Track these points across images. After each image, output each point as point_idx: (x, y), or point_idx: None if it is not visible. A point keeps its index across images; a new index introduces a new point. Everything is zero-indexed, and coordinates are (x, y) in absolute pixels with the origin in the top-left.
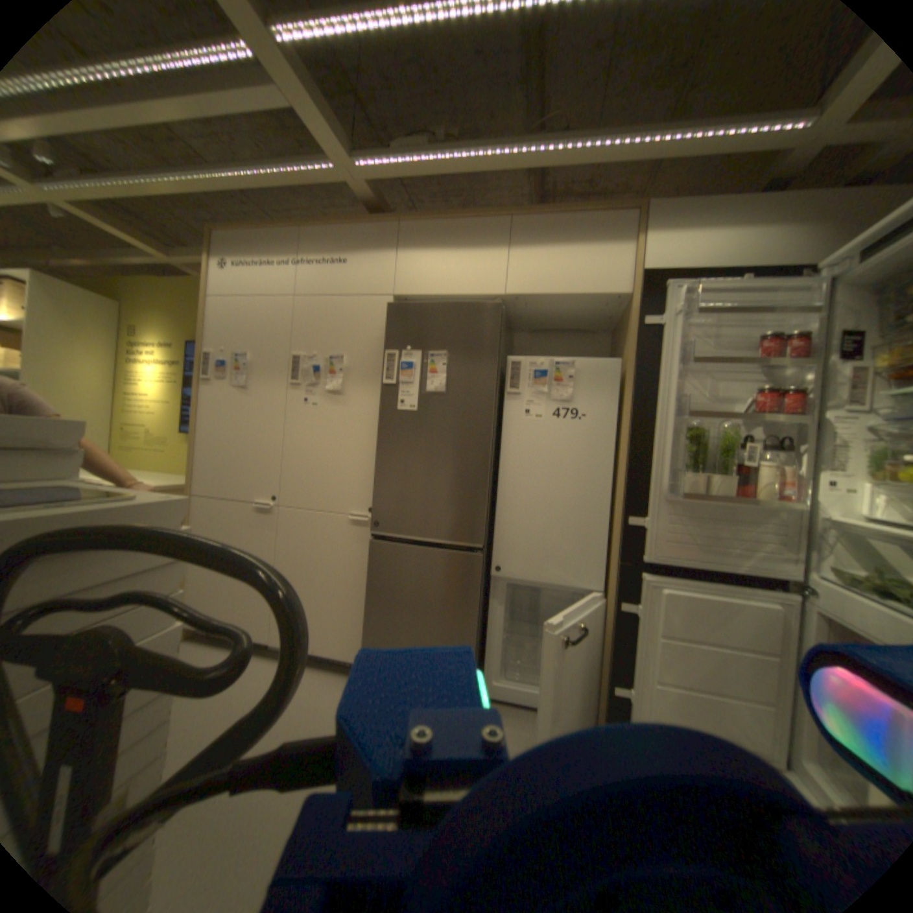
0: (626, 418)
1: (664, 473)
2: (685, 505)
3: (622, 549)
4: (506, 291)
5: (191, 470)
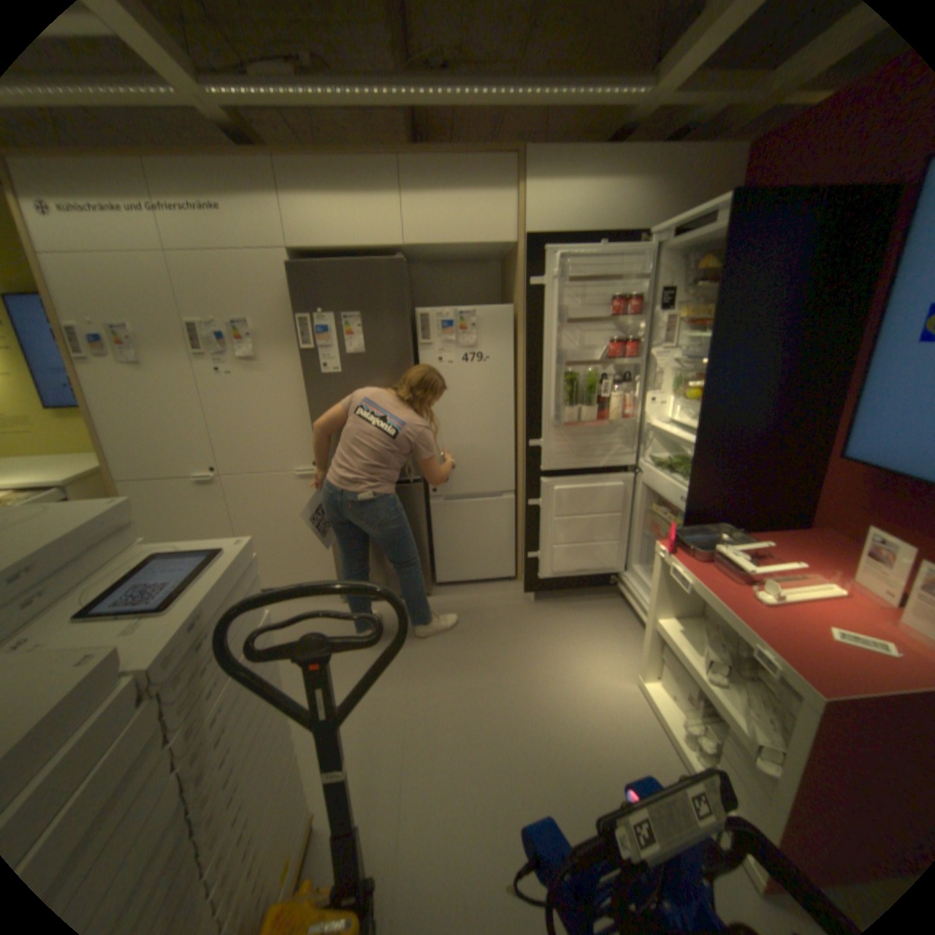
0: (521, 358)
1: (551, 407)
2: (566, 428)
3: (525, 460)
4: (405, 242)
5: (103, 456)
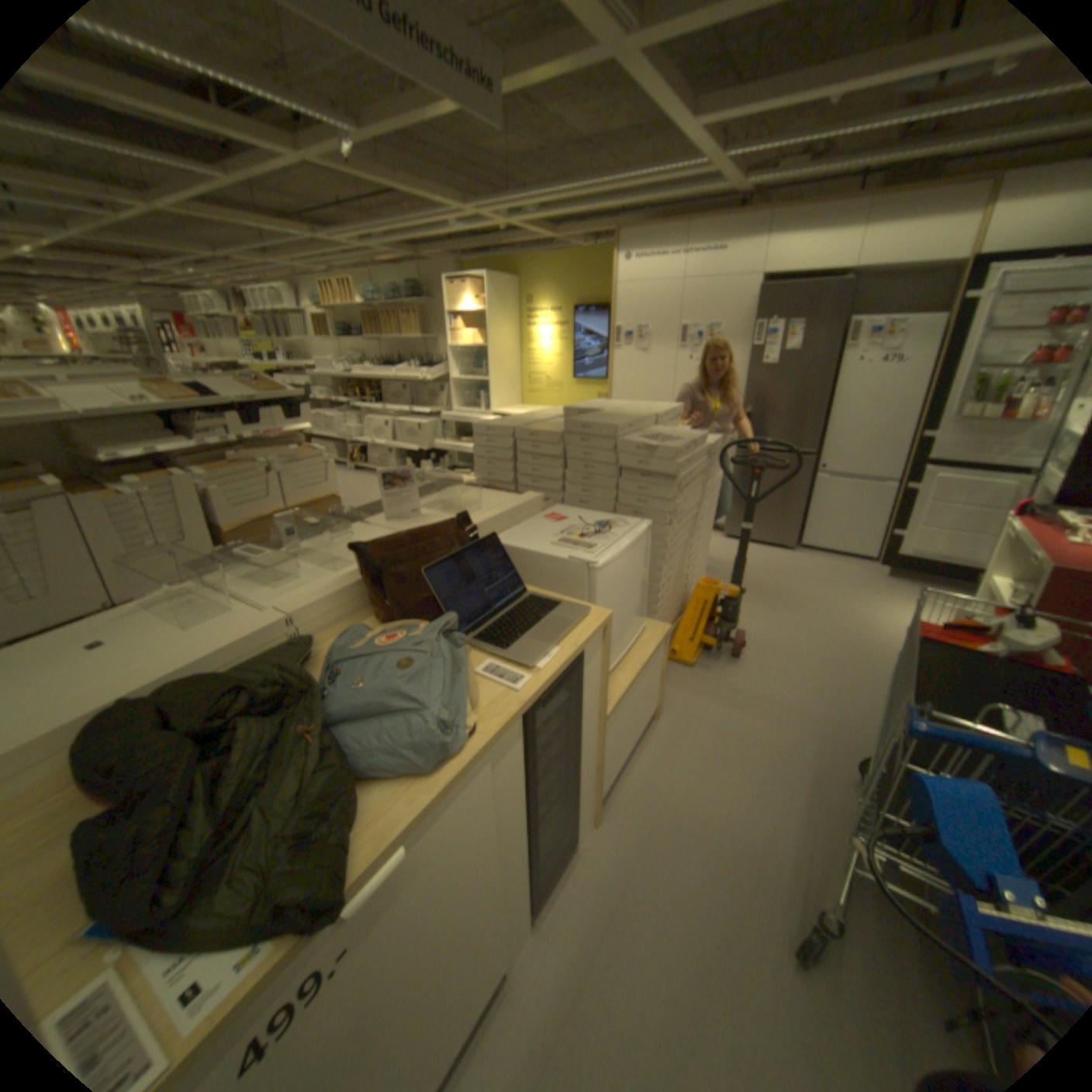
0: (944, 362)
1: (957, 404)
2: (967, 424)
3: (920, 453)
4: (859, 265)
5: None
